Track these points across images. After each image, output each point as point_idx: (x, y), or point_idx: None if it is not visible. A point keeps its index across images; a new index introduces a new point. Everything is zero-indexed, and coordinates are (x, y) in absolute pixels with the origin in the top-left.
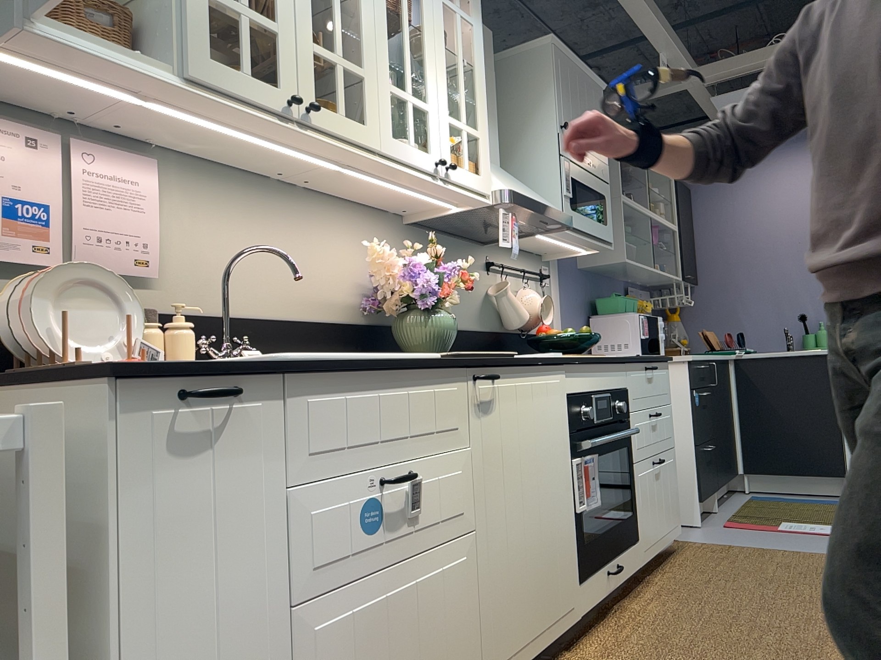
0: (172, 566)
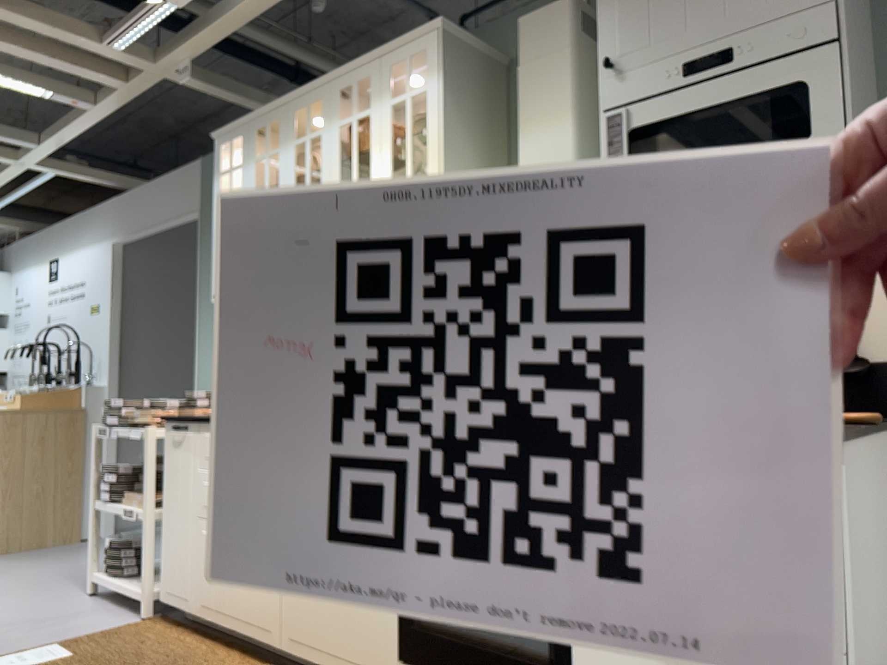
0: (172, 482)
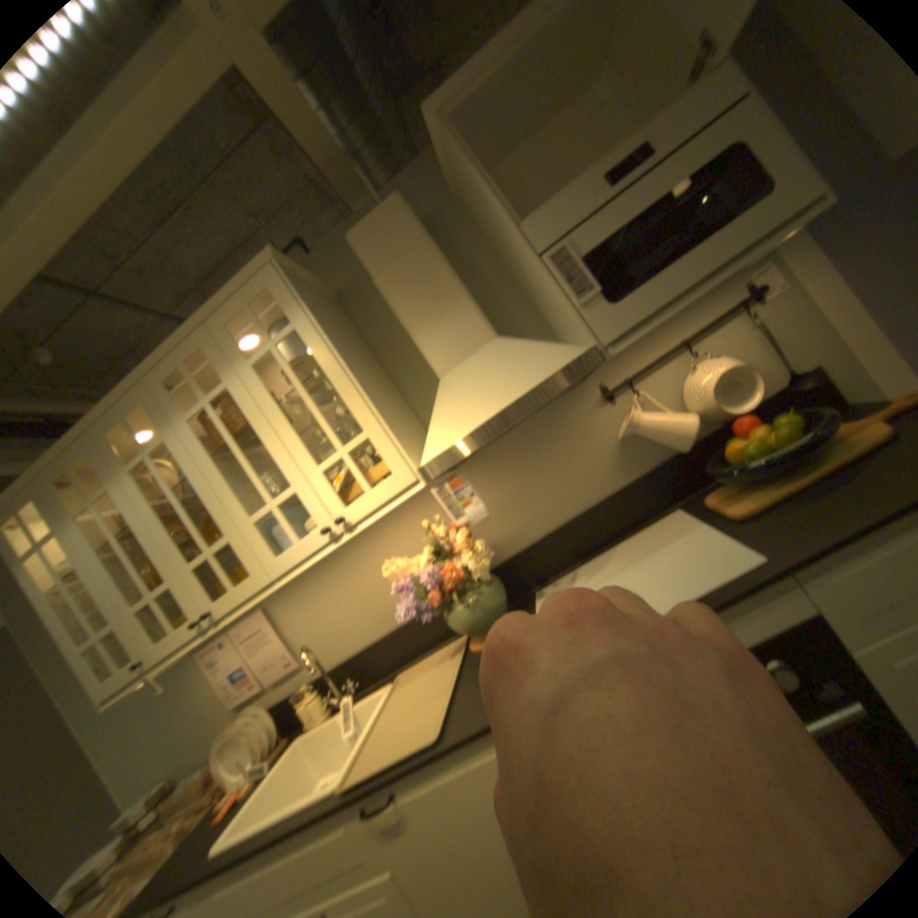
0: None
